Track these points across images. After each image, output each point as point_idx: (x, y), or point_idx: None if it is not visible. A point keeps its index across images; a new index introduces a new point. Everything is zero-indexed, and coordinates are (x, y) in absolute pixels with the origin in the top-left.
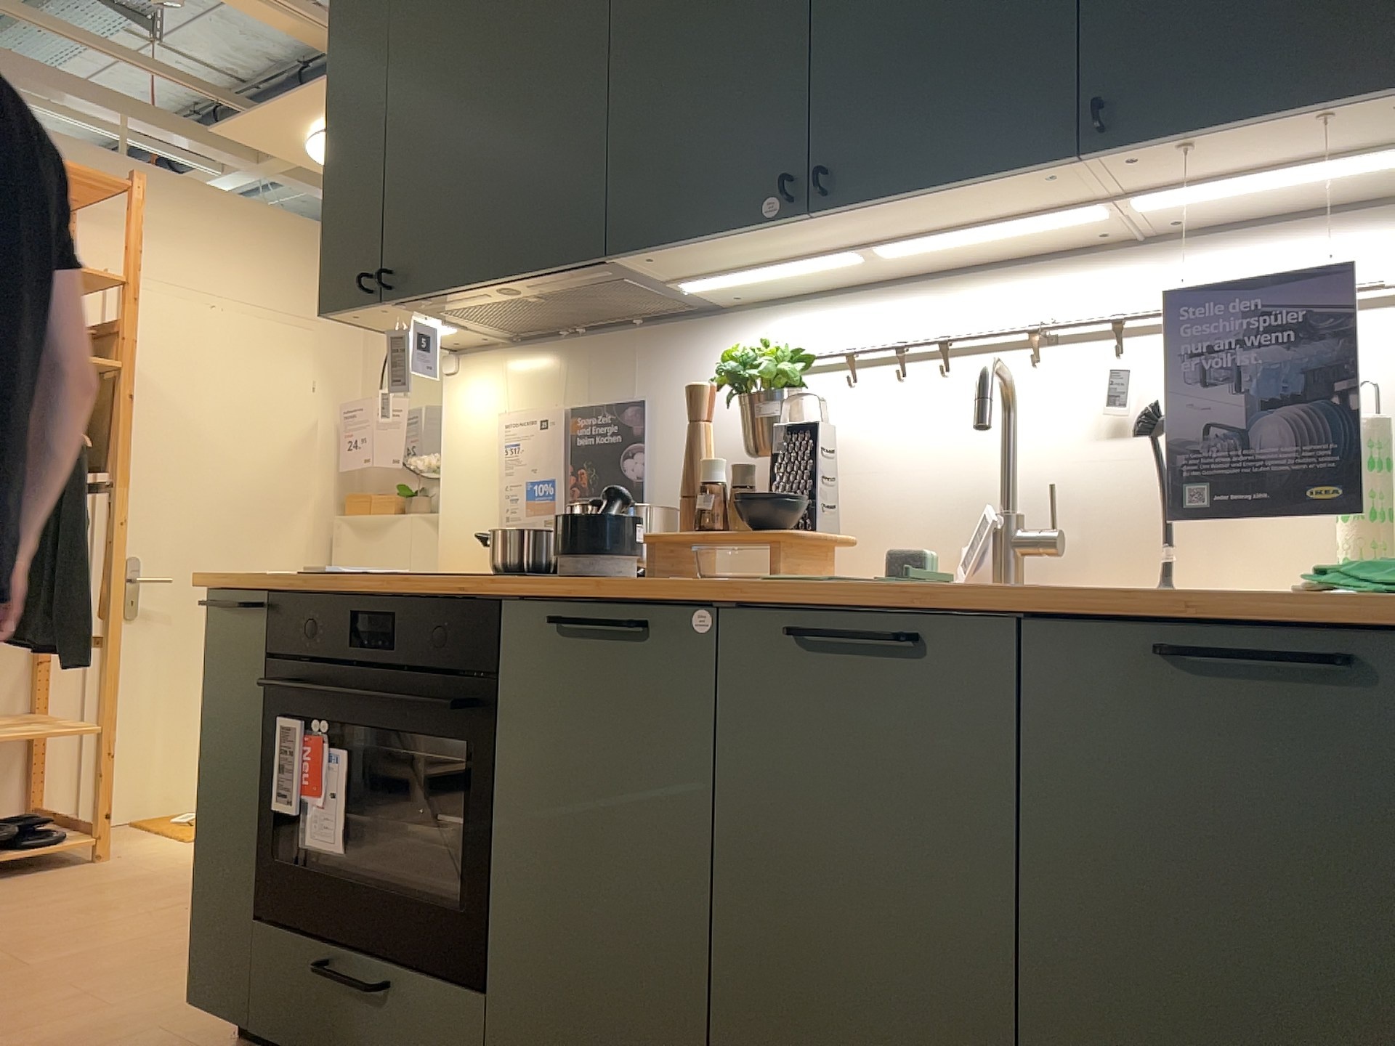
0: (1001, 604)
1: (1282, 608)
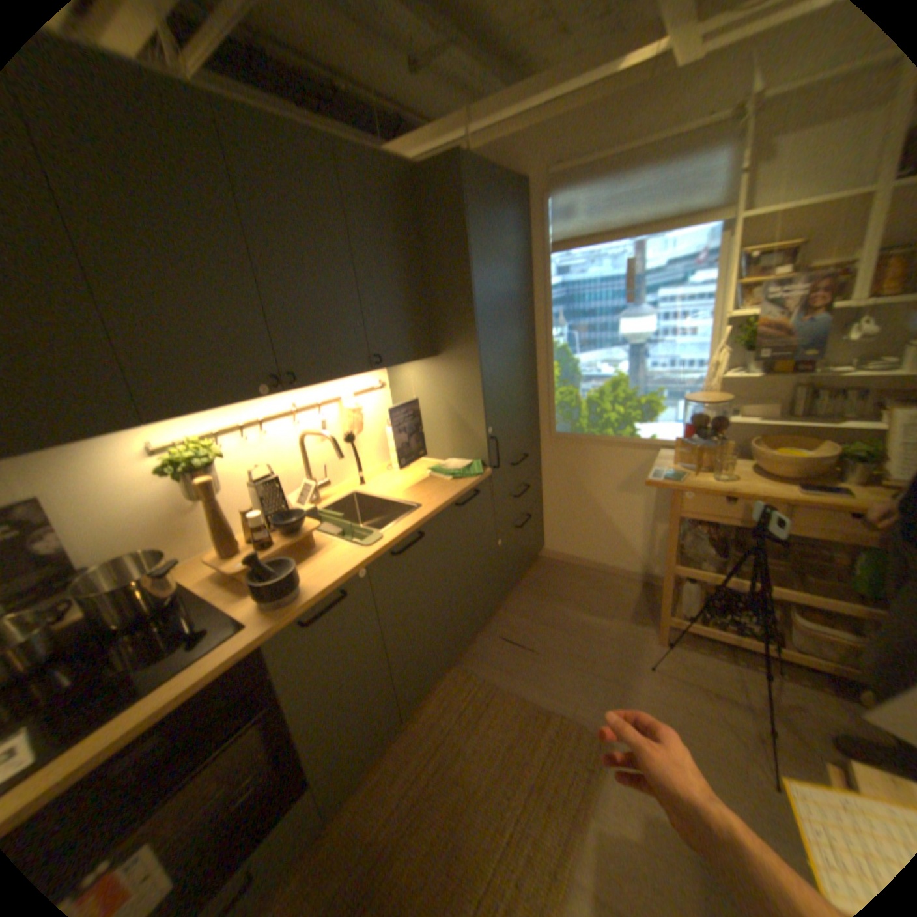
0: (434, 514)
1: (463, 486)
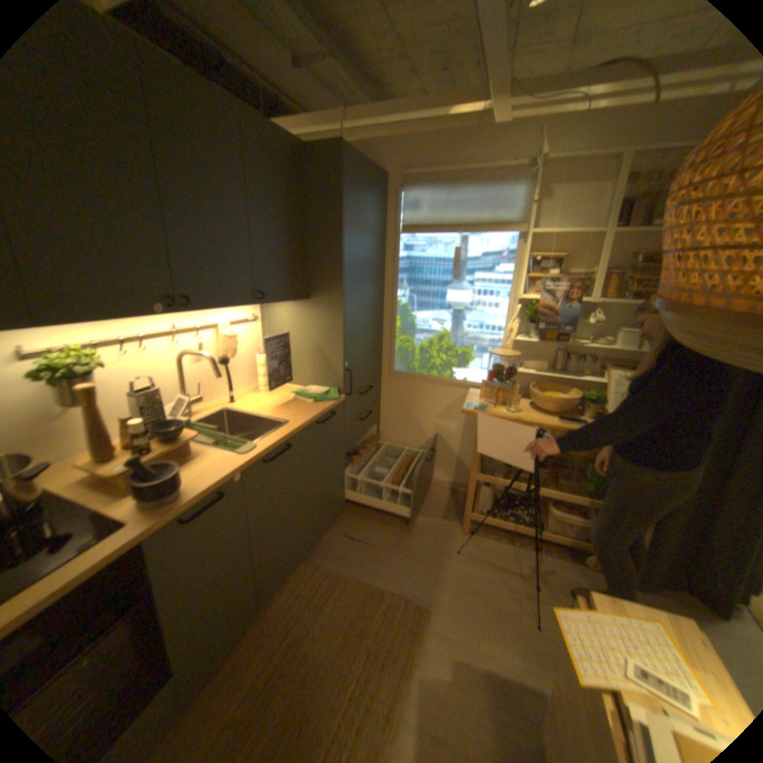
0: (300, 428)
1: (323, 408)
